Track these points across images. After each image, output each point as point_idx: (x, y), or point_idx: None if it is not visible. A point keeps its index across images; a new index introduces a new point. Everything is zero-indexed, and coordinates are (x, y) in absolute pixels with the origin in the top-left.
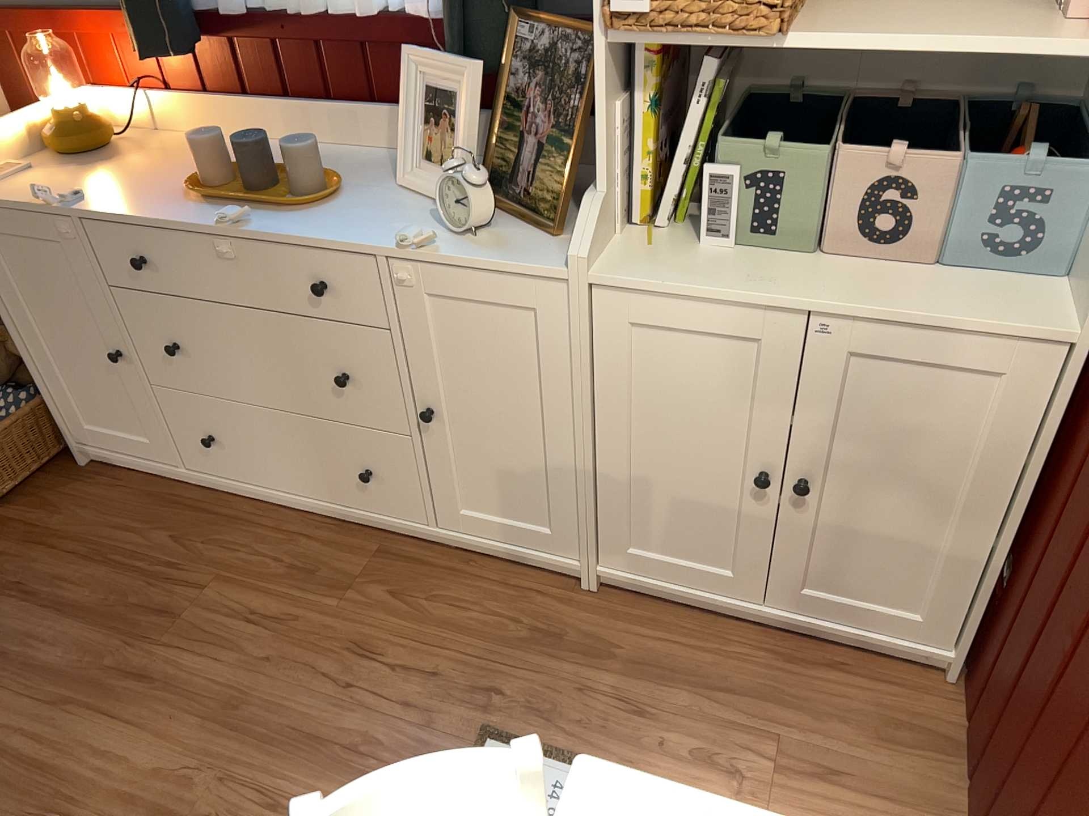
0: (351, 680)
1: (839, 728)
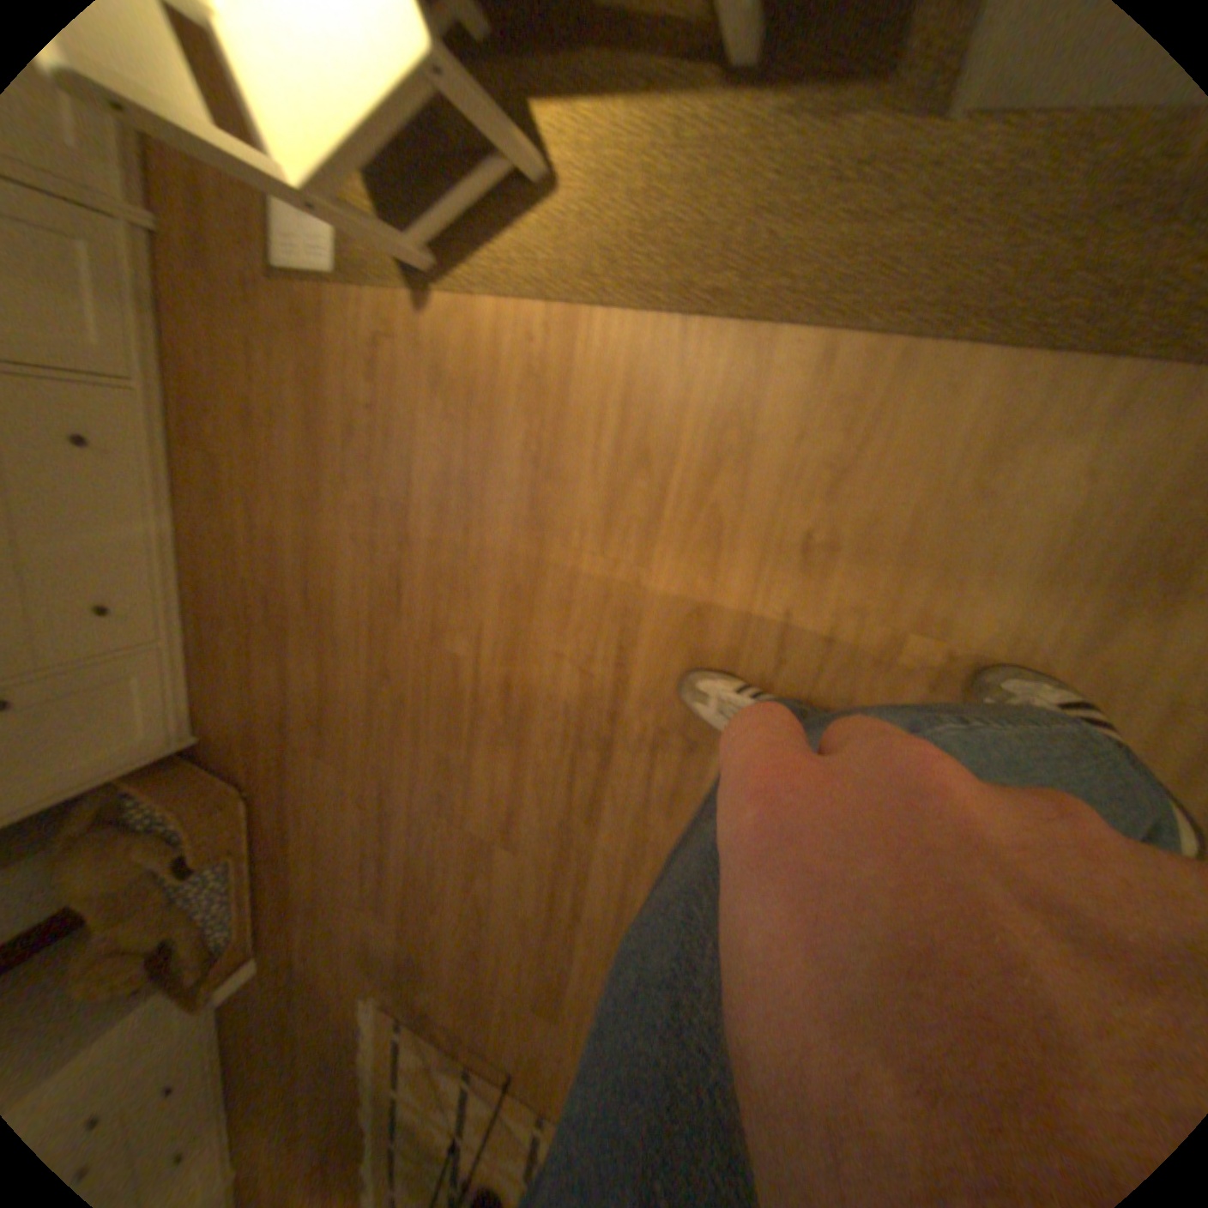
0: (259, 411)
1: None
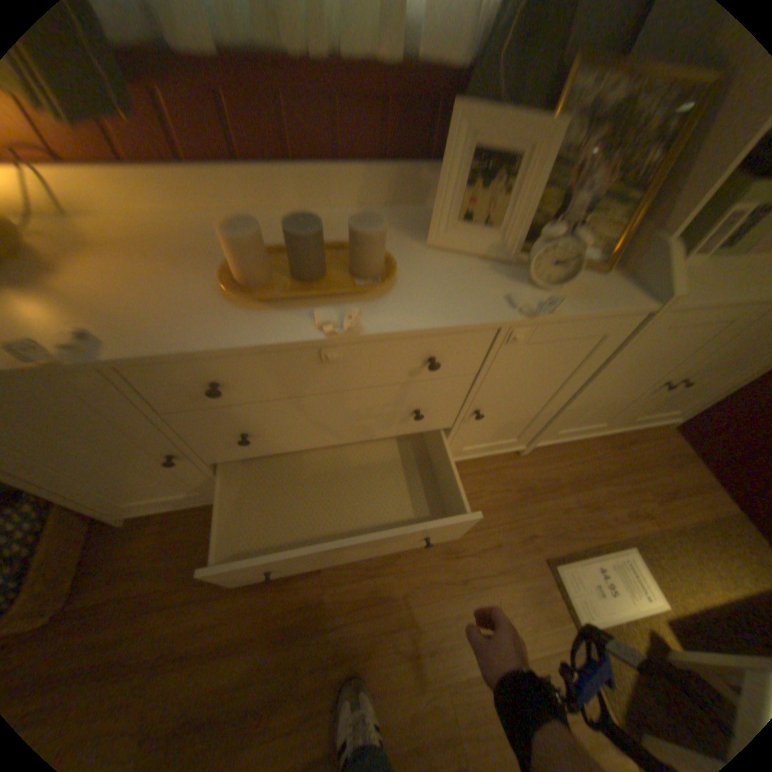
0: (464, 583)
1: (664, 474)
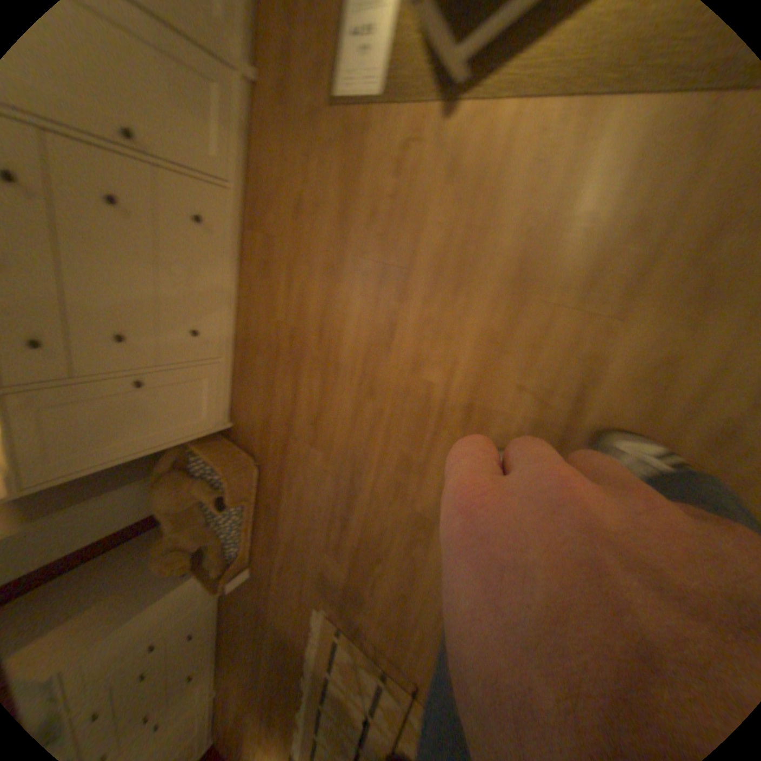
0: (308, 204)
1: None
